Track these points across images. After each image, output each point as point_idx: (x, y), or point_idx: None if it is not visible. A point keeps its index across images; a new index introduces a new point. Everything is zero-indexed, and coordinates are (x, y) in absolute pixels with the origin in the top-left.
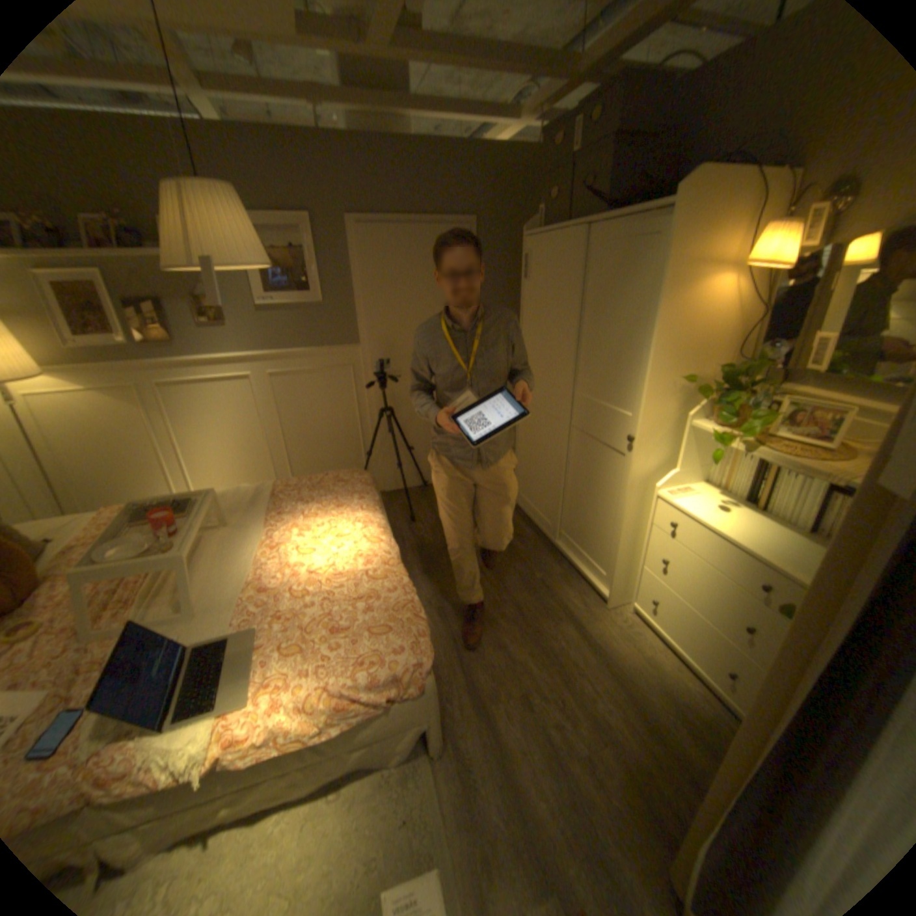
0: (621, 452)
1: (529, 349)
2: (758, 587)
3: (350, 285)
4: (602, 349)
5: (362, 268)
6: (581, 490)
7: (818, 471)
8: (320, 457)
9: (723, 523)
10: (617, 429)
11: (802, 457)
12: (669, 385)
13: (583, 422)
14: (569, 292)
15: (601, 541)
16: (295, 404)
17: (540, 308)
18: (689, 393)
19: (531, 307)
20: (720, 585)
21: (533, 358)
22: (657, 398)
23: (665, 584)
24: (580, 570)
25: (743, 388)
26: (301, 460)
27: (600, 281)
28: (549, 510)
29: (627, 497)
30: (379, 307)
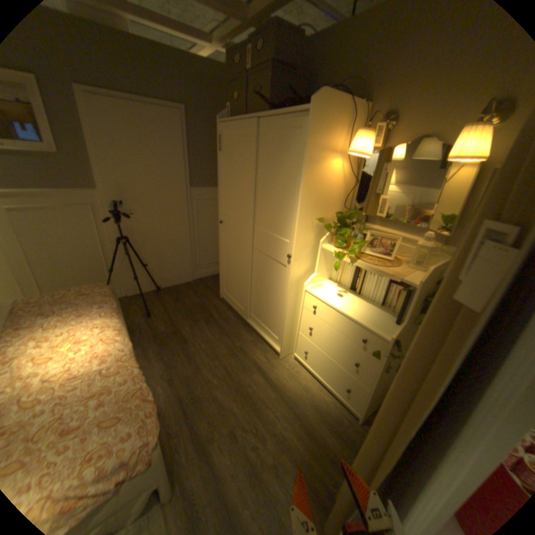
0: (284, 264)
1: (225, 197)
2: (360, 340)
3: (84, 141)
4: (270, 200)
5: (93, 129)
6: (261, 287)
7: (385, 272)
8: (67, 275)
9: (341, 304)
10: (281, 250)
11: (379, 265)
12: (309, 223)
13: (261, 245)
14: (248, 161)
15: (275, 318)
16: (38, 234)
17: (230, 171)
18: (320, 228)
19: (225, 170)
20: (340, 340)
21: (228, 203)
22: (303, 231)
23: (311, 341)
24: (263, 336)
25: (347, 225)
26: (49, 278)
27: (267, 156)
28: (243, 301)
29: (288, 291)
30: (111, 161)
